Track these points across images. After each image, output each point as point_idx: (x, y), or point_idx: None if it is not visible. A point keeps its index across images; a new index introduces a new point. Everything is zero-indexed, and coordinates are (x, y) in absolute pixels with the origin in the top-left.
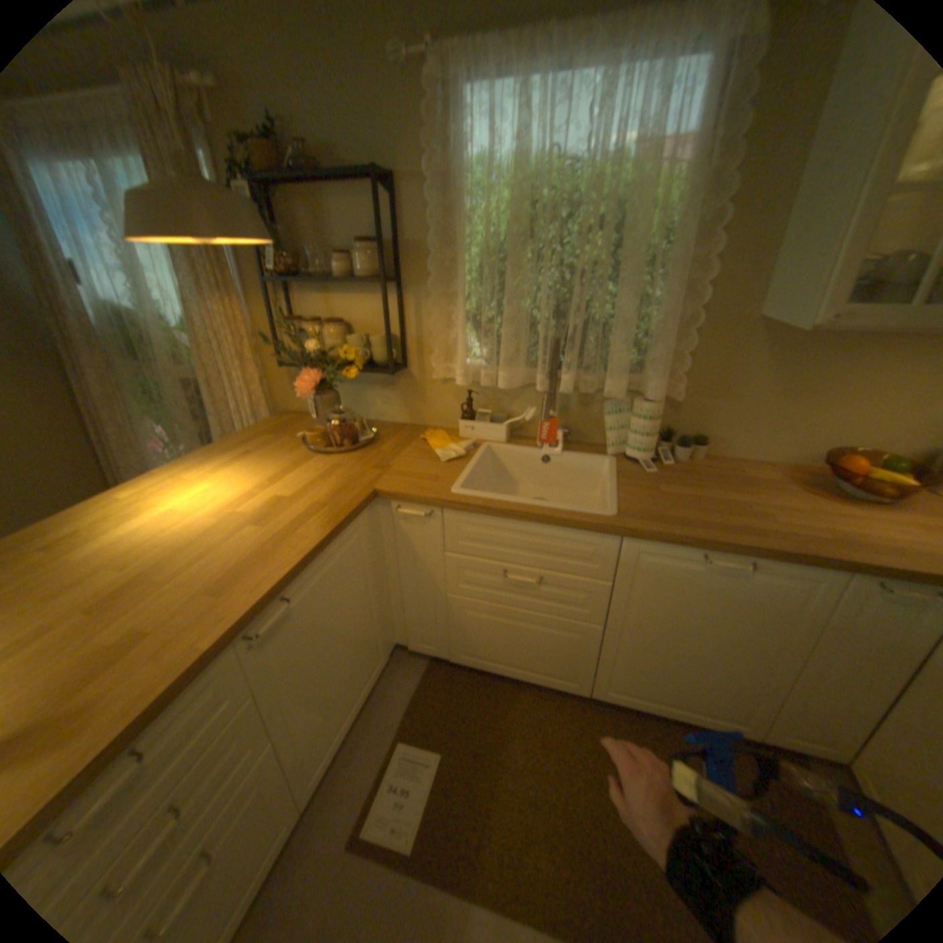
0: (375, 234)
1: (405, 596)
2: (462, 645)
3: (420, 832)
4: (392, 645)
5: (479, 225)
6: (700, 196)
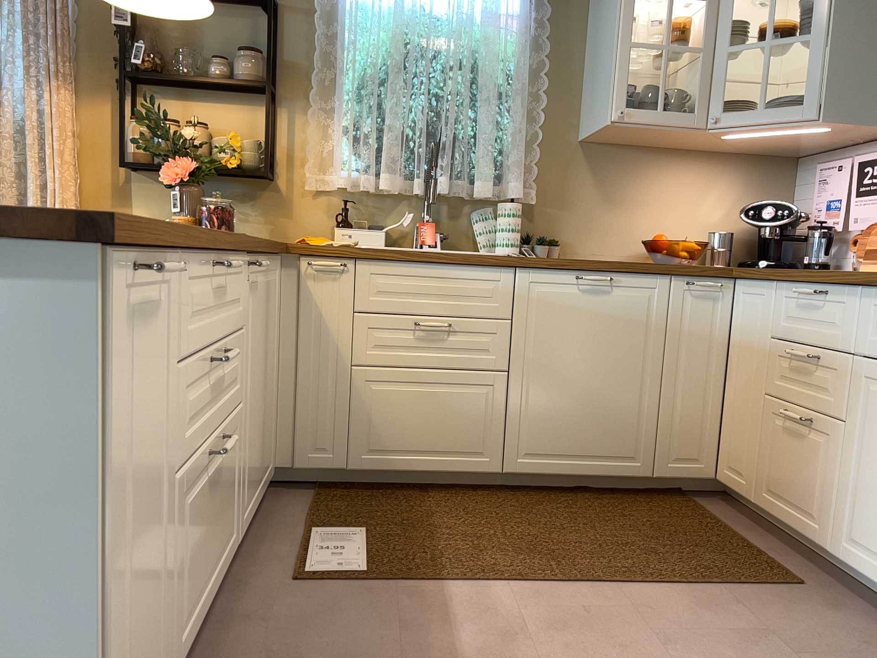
0: (256, 51)
1: (299, 382)
2: (364, 437)
3: (366, 563)
4: (273, 462)
5: (359, 54)
6: (527, 53)
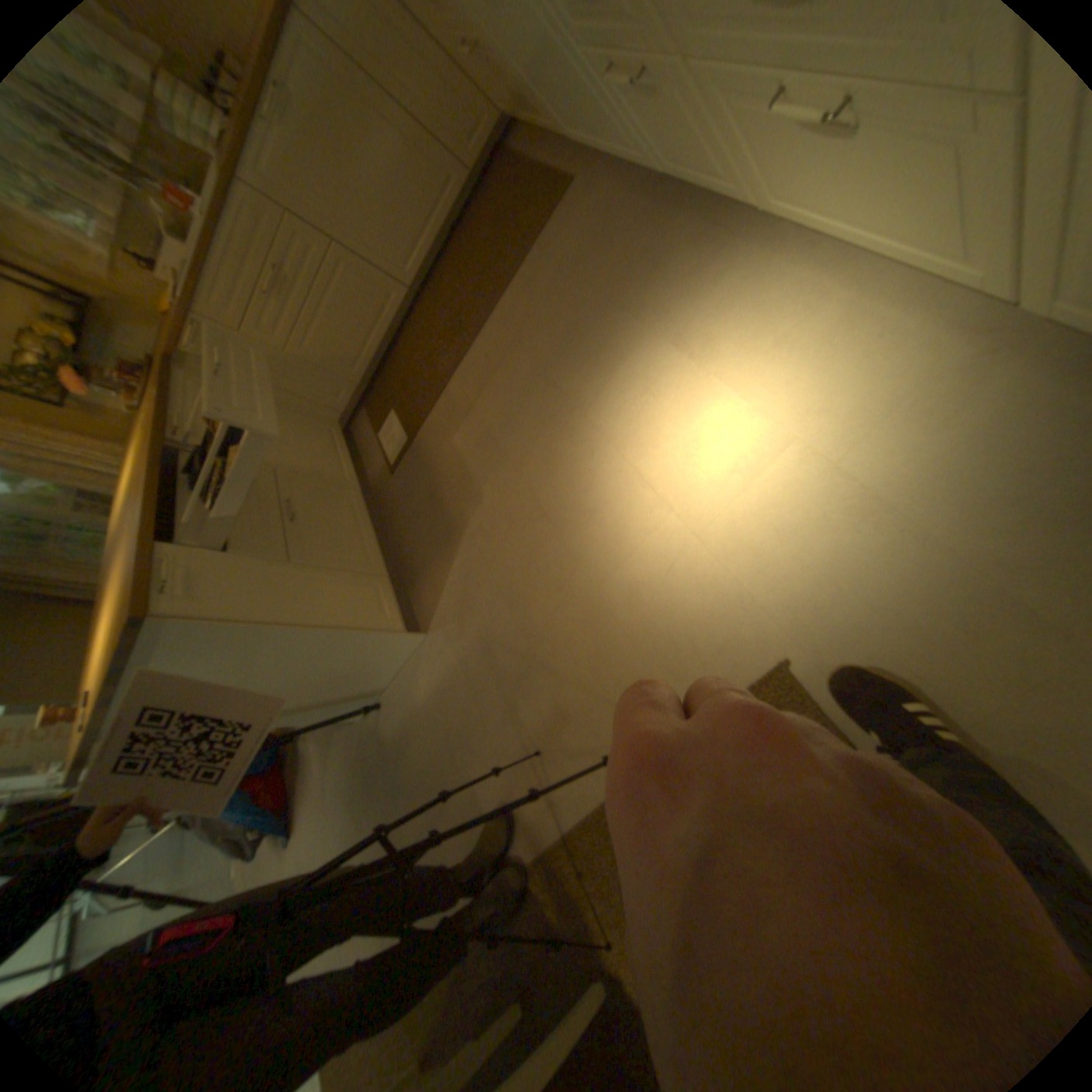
0: None
1: (287, 387)
2: (343, 365)
3: (407, 430)
4: (336, 422)
5: None
6: None
